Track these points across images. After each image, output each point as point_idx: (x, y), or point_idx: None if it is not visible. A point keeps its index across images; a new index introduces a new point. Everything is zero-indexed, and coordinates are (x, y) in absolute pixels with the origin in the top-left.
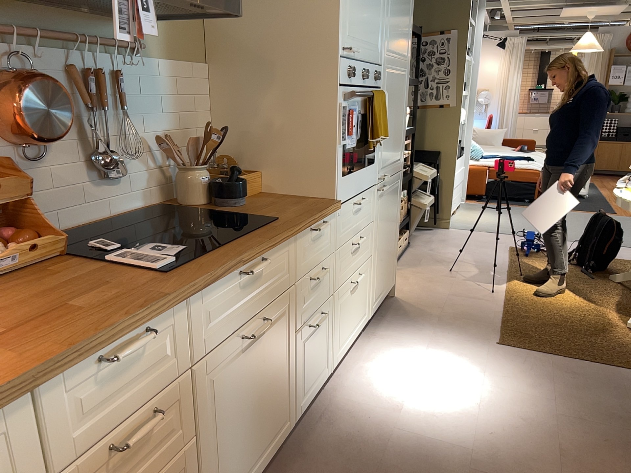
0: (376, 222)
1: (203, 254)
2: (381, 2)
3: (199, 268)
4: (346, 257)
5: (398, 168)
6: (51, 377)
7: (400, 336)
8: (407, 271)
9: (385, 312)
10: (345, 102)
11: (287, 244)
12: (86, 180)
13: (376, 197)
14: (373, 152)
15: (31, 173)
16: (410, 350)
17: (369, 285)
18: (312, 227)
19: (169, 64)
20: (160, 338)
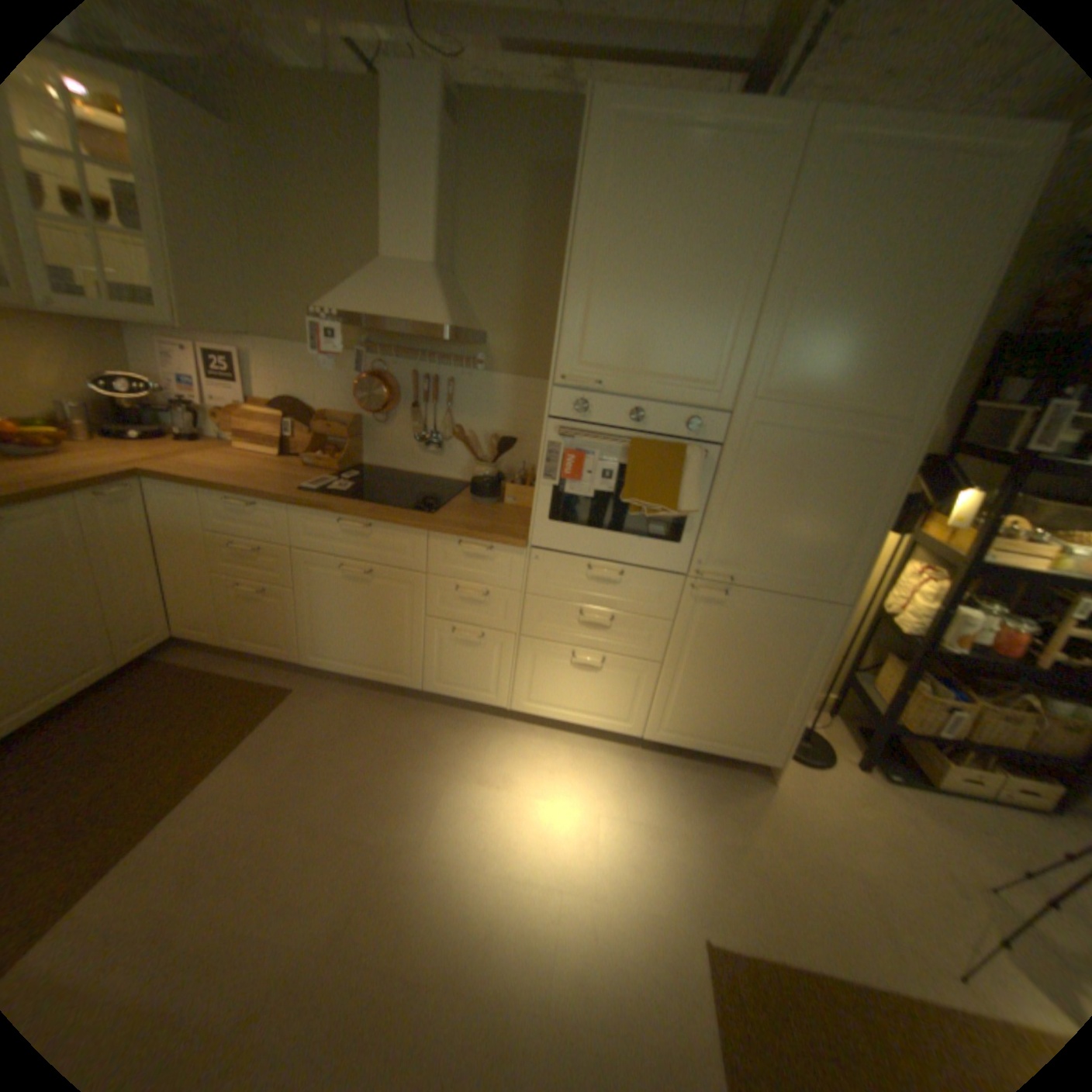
0: (680, 628)
1: (333, 497)
2: (727, 314)
3: (306, 497)
4: (558, 615)
5: (812, 592)
6: (198, 489)
7: (652, 791)
8: (901, 807)
9: (711, 773)
10: (557, 438)
11: (412, 533)
12: (415, 445)
13: (683, 593)
14: (677, 527)
15: (379, 430)
16: (620, 801)
17: (644, 695)
18: (463, 542)
19: (509, 378)
20: (267, 516)
